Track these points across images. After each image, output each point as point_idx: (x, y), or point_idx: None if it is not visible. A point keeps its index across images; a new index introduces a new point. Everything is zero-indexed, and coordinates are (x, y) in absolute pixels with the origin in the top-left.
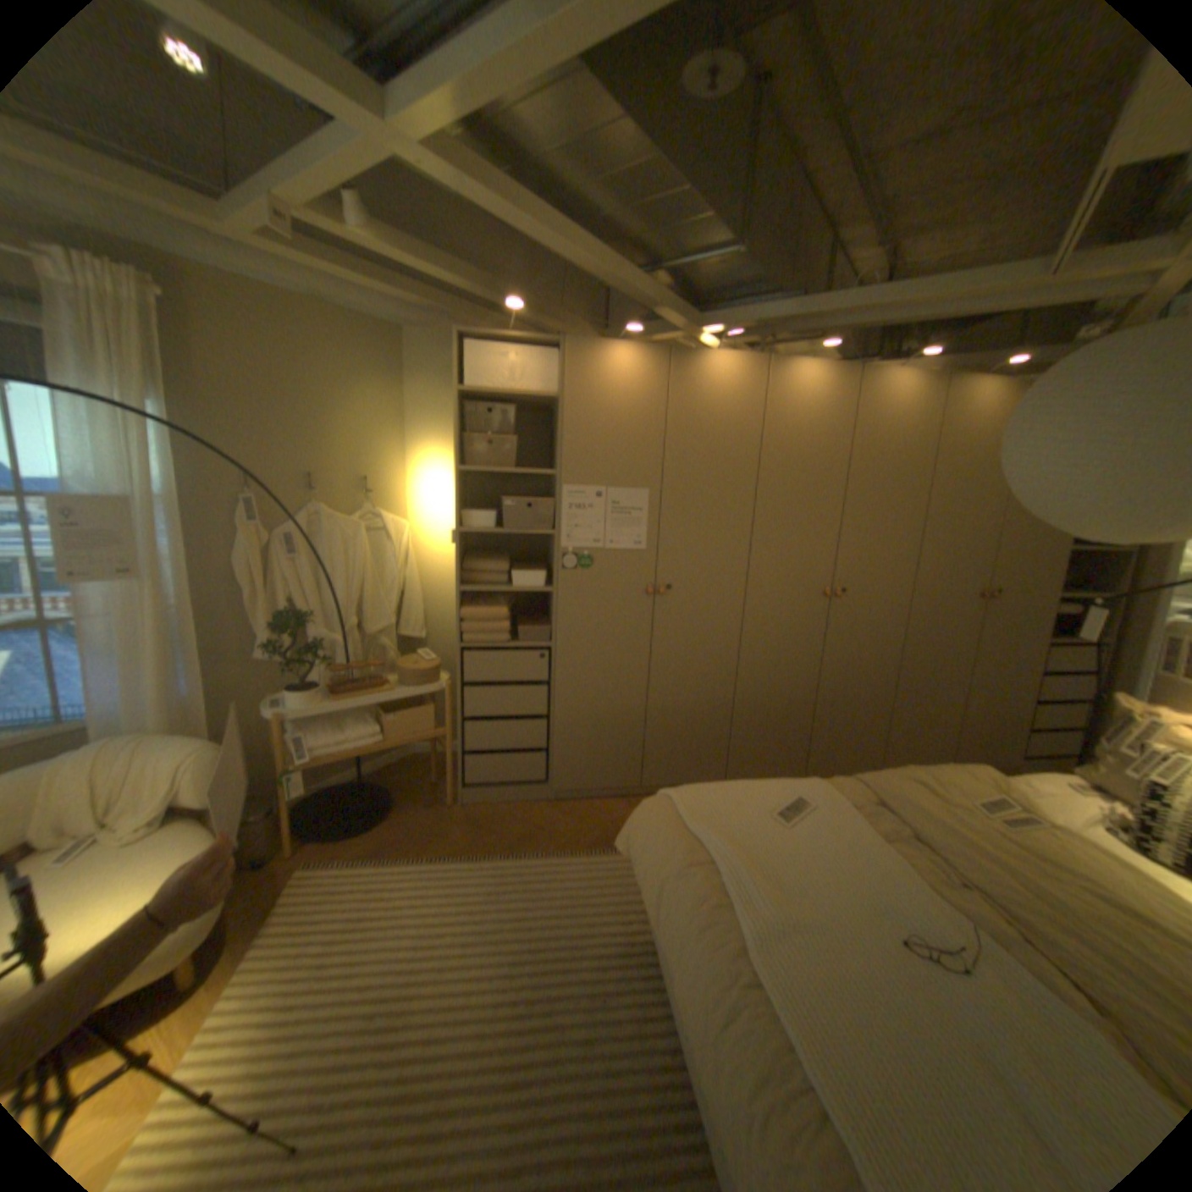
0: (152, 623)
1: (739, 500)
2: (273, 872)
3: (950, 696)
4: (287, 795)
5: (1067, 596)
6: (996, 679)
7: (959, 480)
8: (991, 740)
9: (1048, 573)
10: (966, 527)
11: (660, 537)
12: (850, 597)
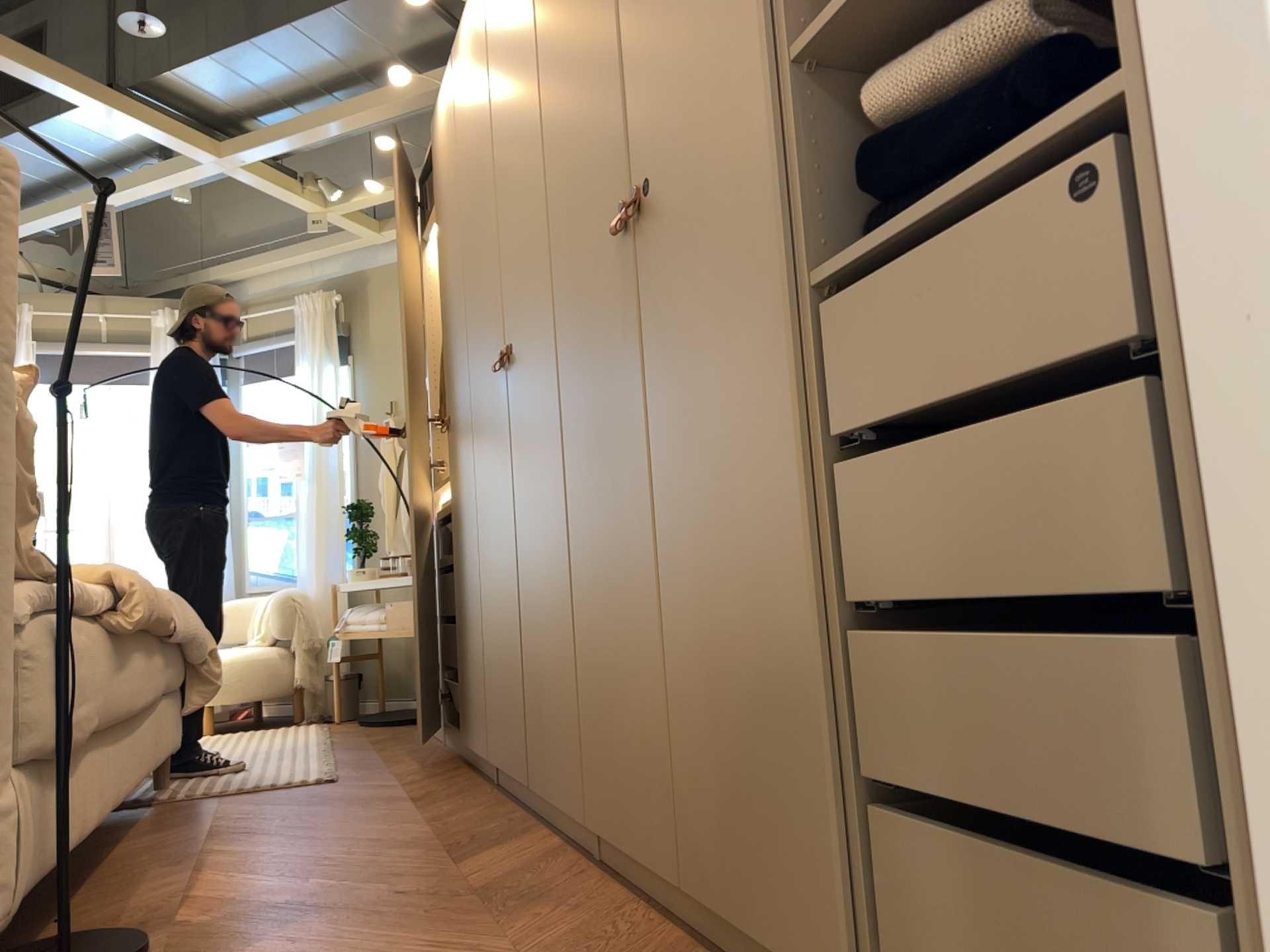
0: (324, 510)
1: (464, 266)
2: (332, 719)
3: (631, 564)
4: (343, 654)
5: (804, 50)
6: (691, 490)
7: (560, 7)
8: (725, 754)
9: (710, 36)
10: (580, 89)
11: (449, 354)
12: (520, 355)
